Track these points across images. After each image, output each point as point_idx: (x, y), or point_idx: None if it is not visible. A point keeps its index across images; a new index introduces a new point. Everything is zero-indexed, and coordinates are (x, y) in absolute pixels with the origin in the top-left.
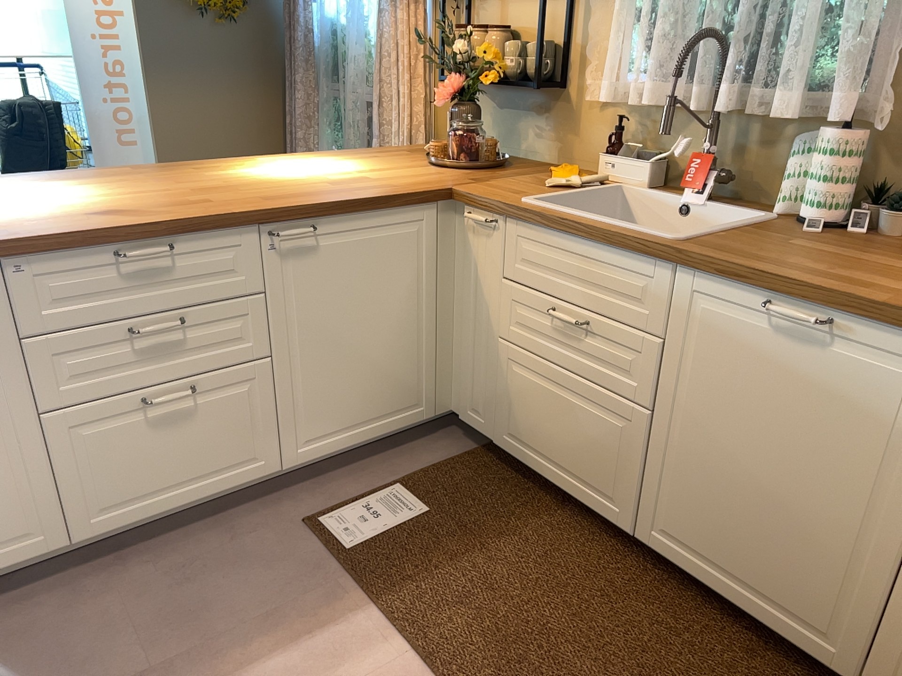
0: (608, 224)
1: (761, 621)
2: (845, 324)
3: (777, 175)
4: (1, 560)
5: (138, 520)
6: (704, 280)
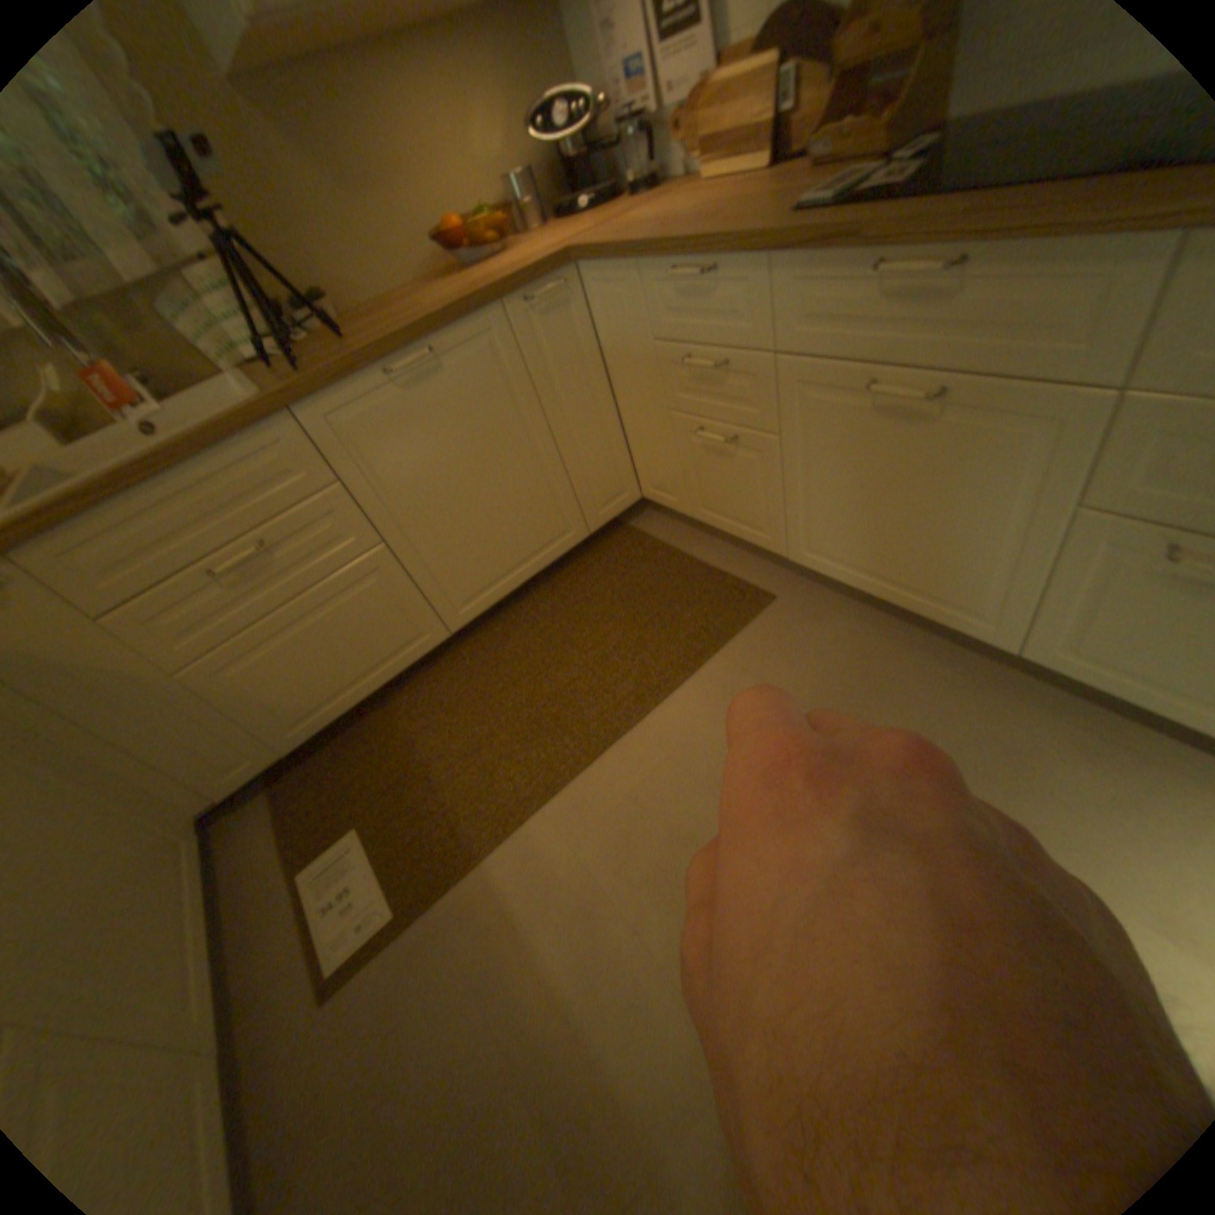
0: (168, 439)
1: (541, 568)
2: (435, 342)
3: (175, 349)
4: None
5: None
6: (324, 399)
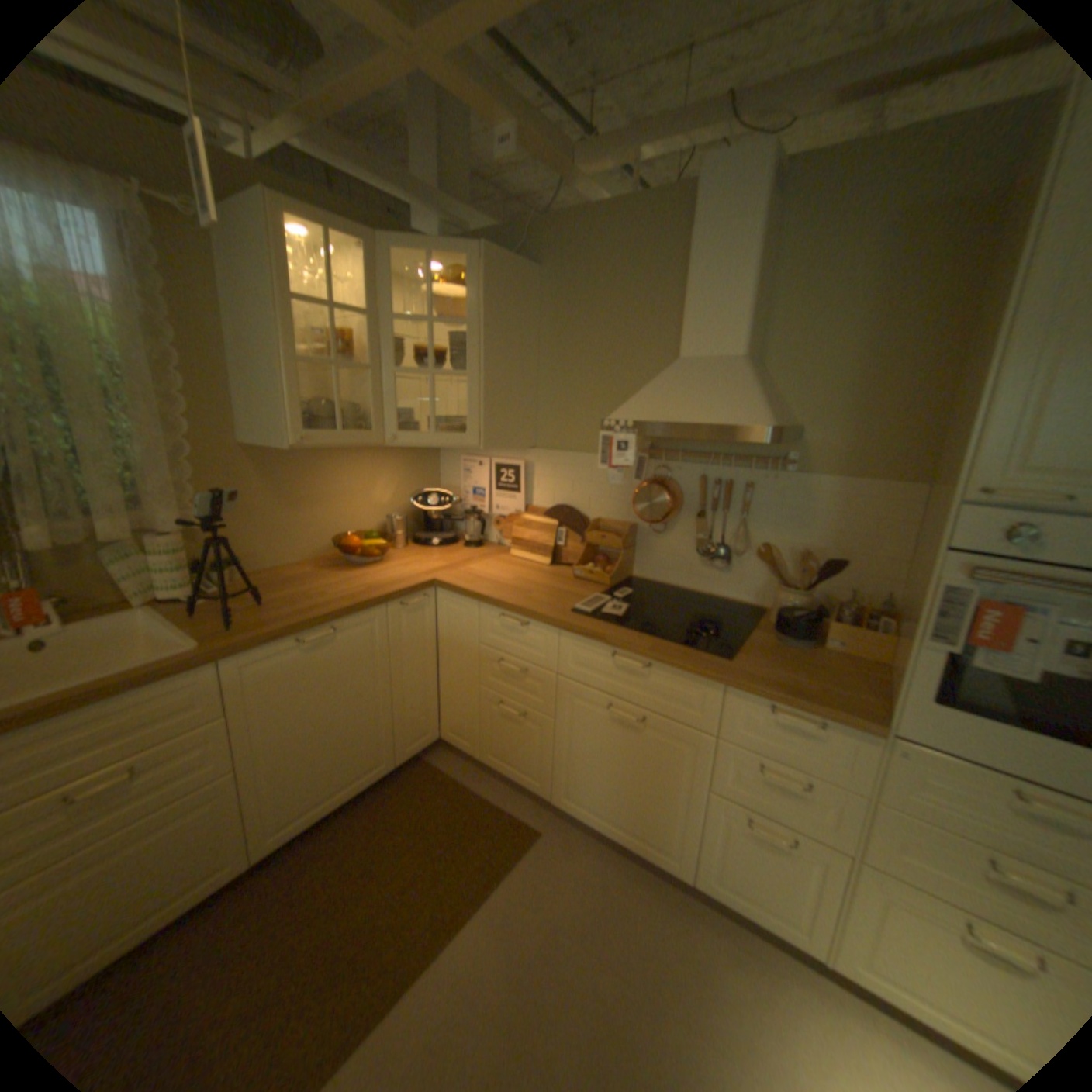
0: (108, 677)
1: (350, 799)
2: (337, 624)
3: (94, 582)
4: None
5: None
6: (247, 656)
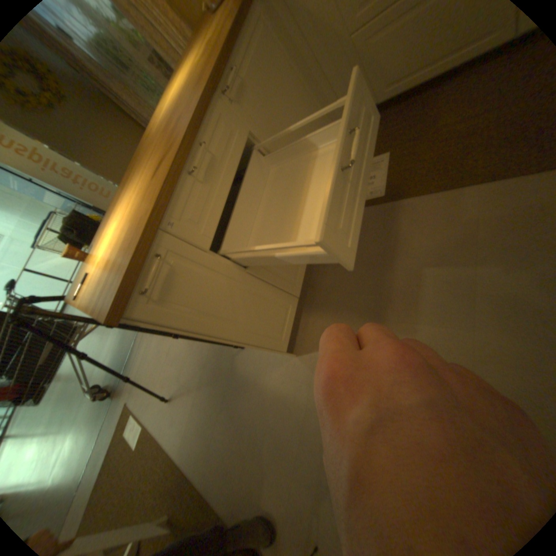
0: None
1: None
2: None
3: None
4: (289, 325)
5: (305, 270)
6: None
